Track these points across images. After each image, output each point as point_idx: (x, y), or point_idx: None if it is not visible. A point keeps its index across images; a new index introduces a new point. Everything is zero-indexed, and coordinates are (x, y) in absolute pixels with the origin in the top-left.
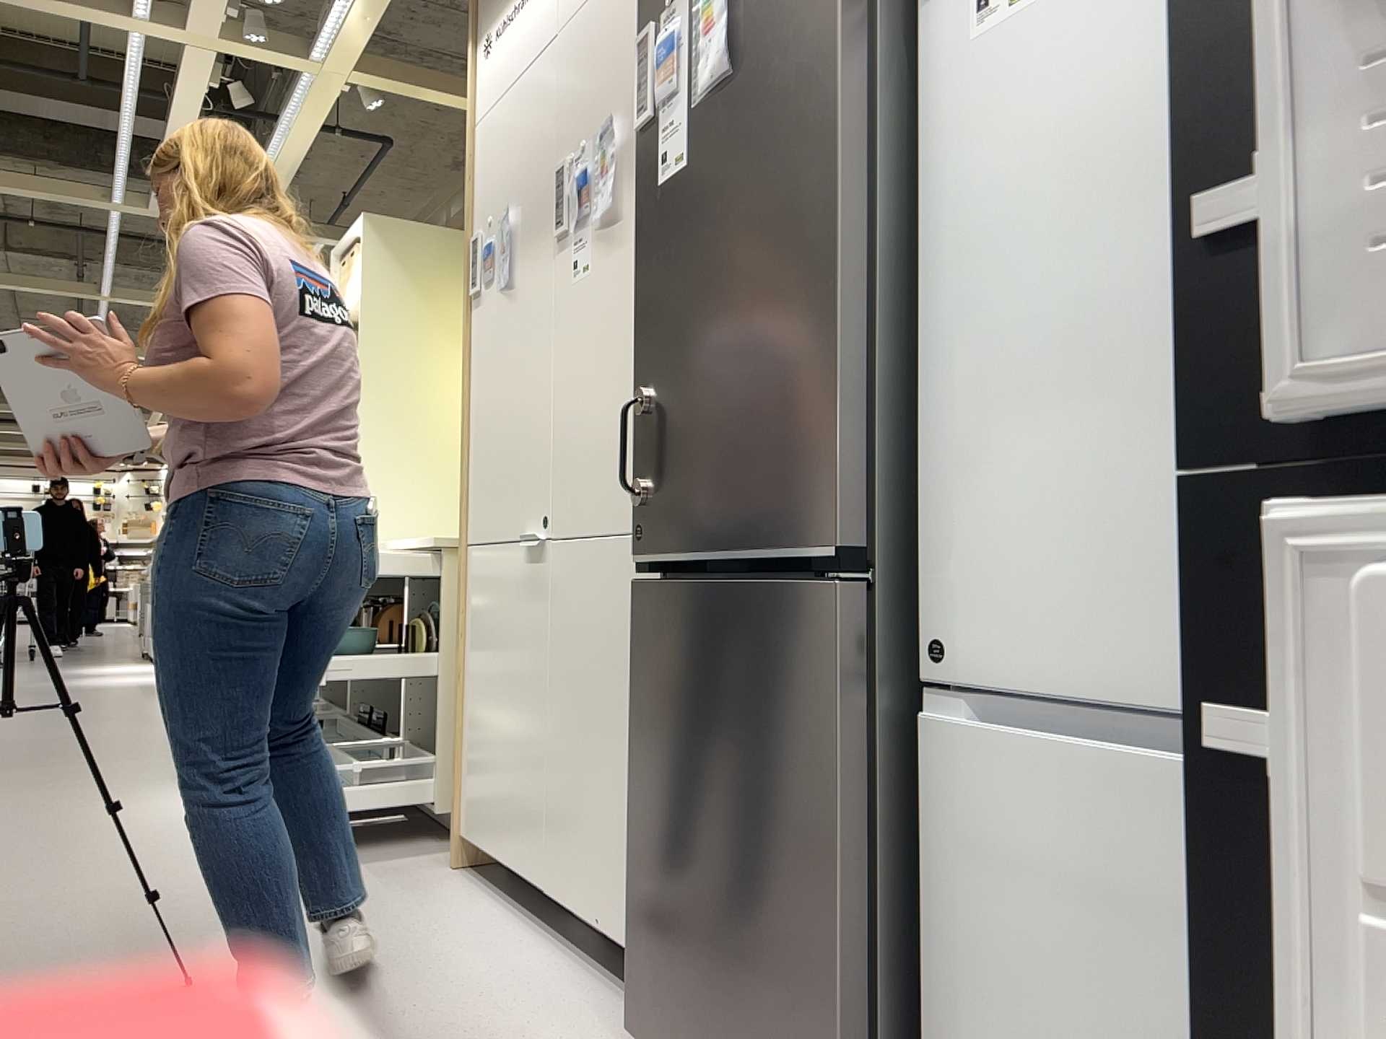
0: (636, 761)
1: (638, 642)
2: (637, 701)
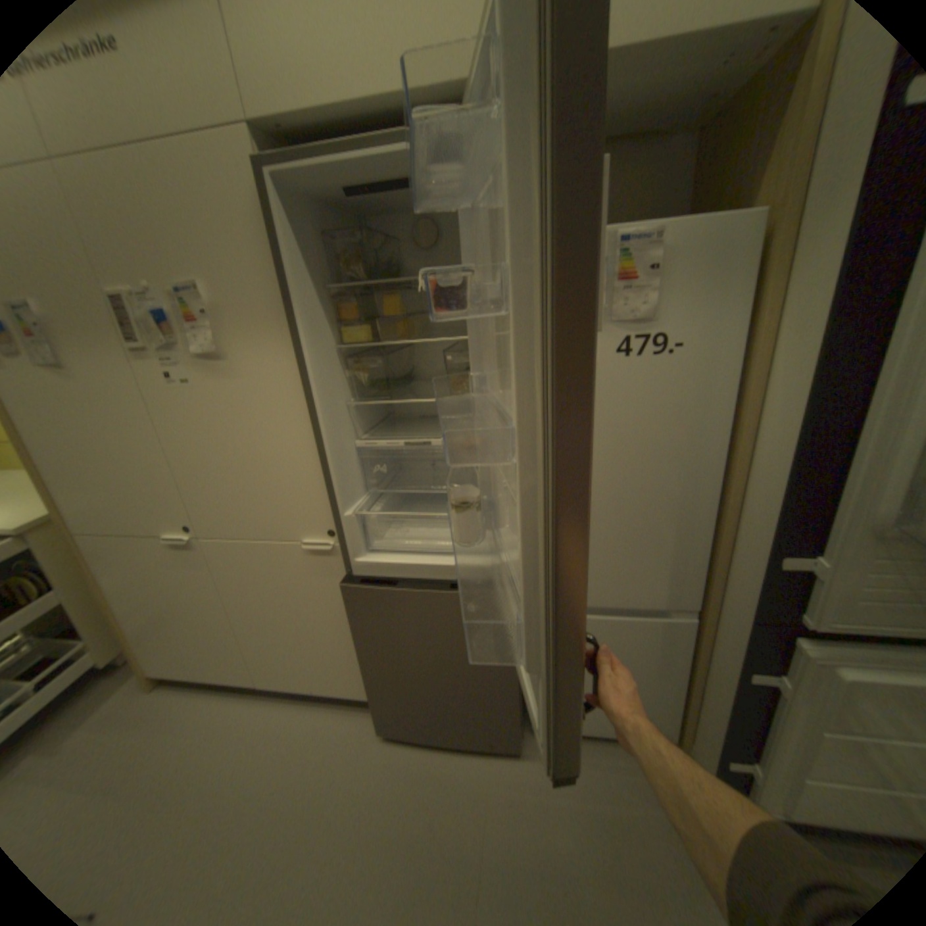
0: (362, 651)
1: (352, 607)
2: (357, 630)
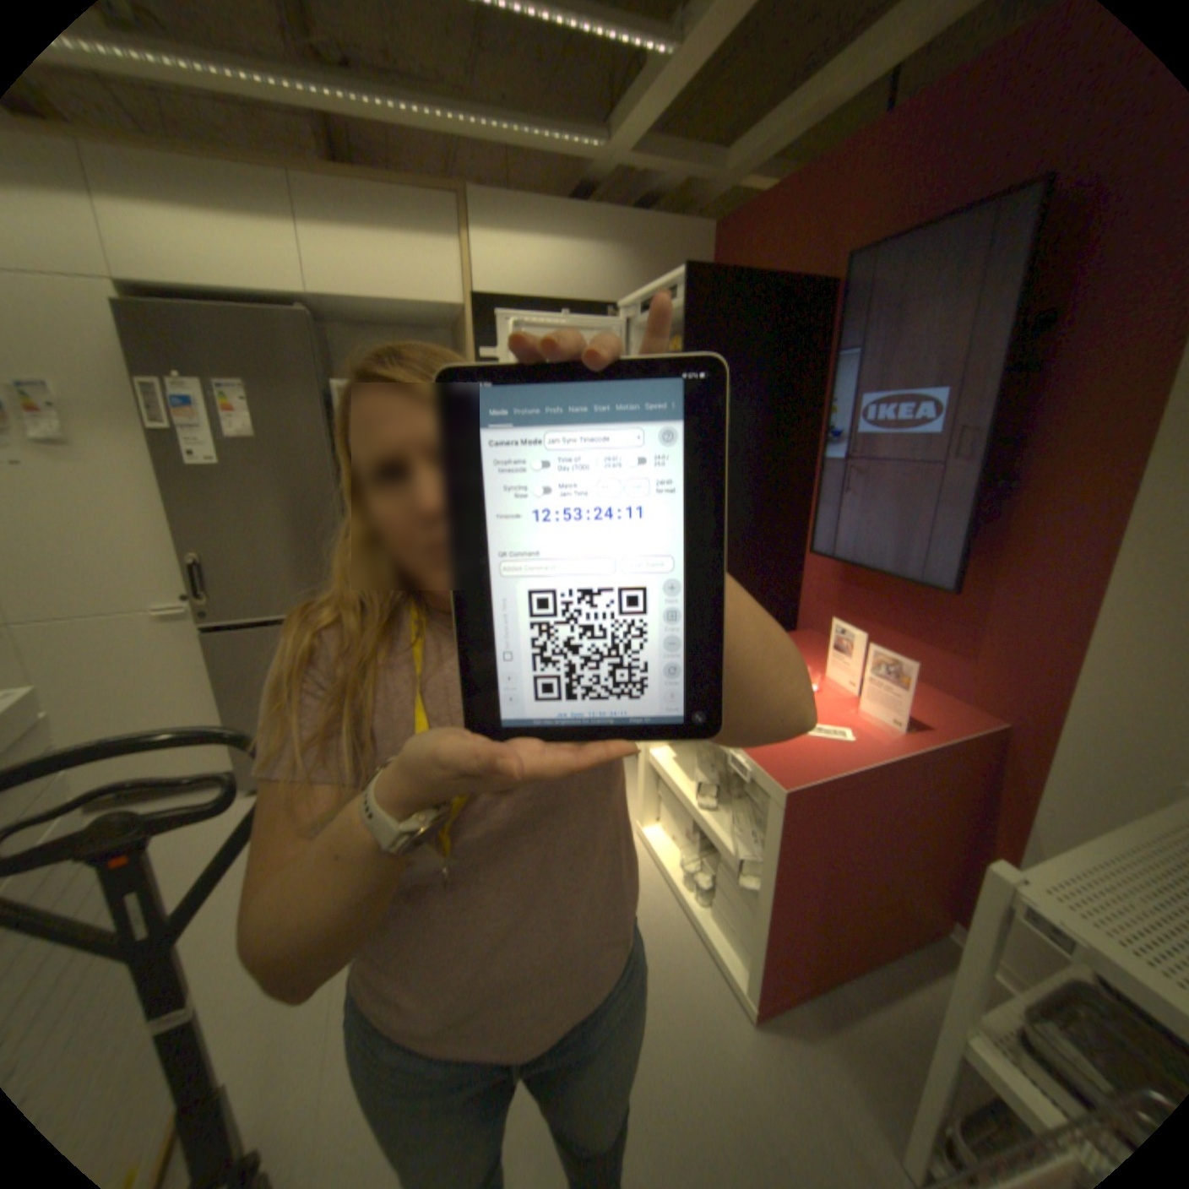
0: (222, 699)
1: (211, 656)
2: (217, 678)
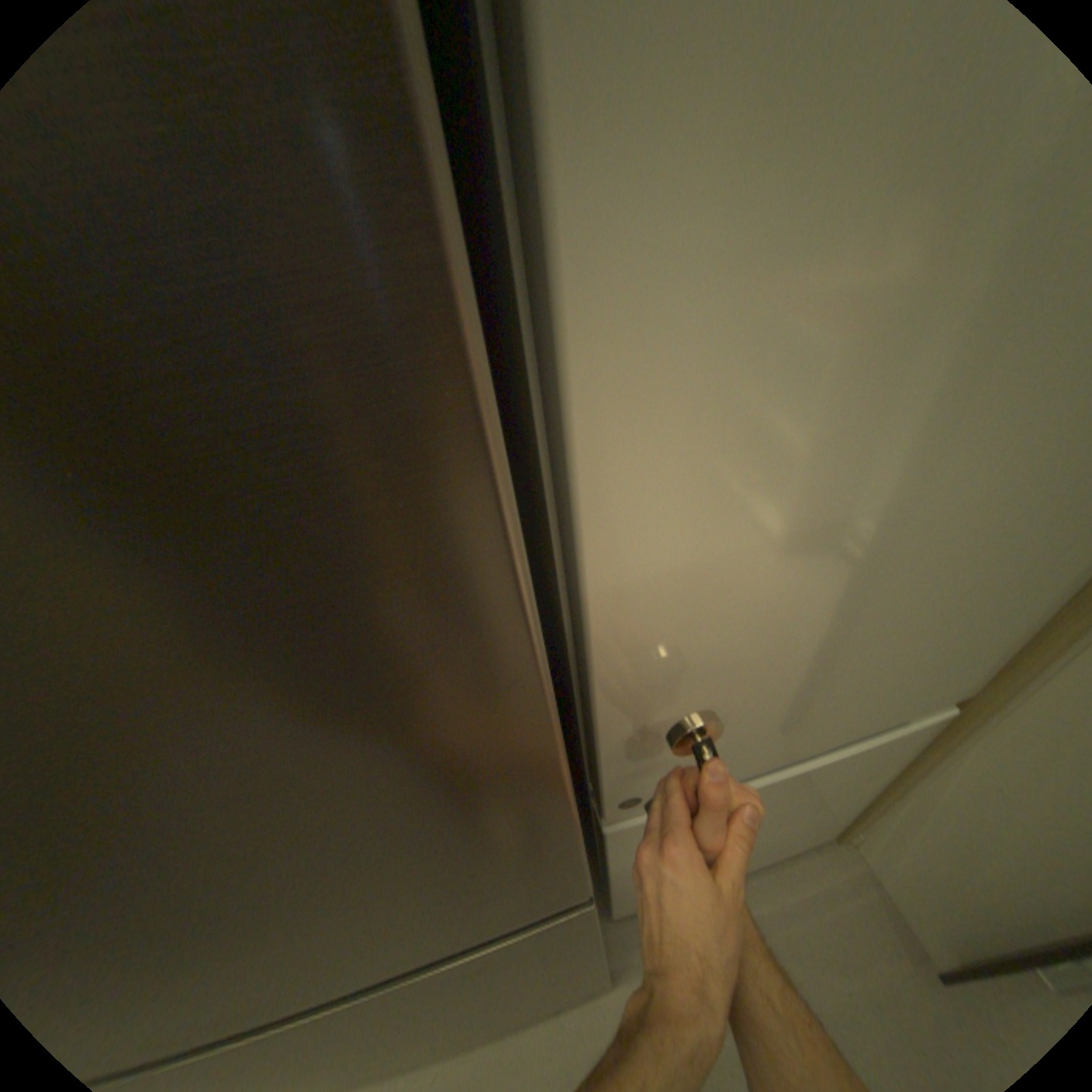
0: None
1: None
2: None
